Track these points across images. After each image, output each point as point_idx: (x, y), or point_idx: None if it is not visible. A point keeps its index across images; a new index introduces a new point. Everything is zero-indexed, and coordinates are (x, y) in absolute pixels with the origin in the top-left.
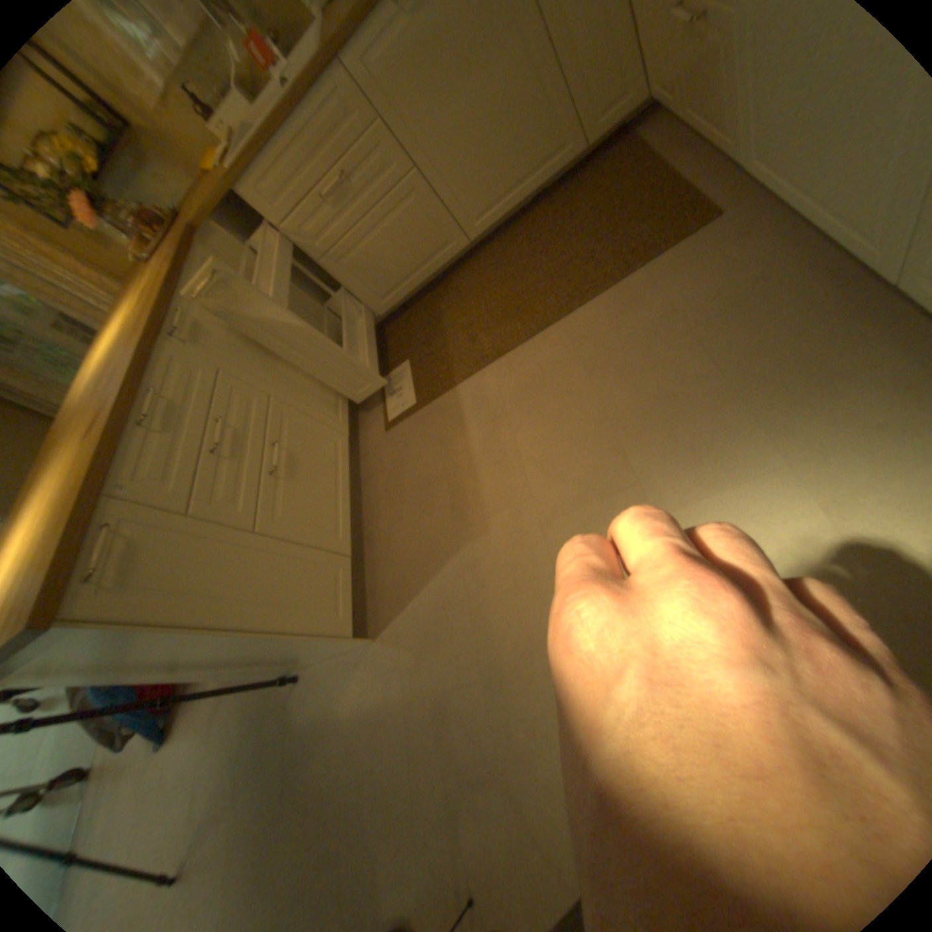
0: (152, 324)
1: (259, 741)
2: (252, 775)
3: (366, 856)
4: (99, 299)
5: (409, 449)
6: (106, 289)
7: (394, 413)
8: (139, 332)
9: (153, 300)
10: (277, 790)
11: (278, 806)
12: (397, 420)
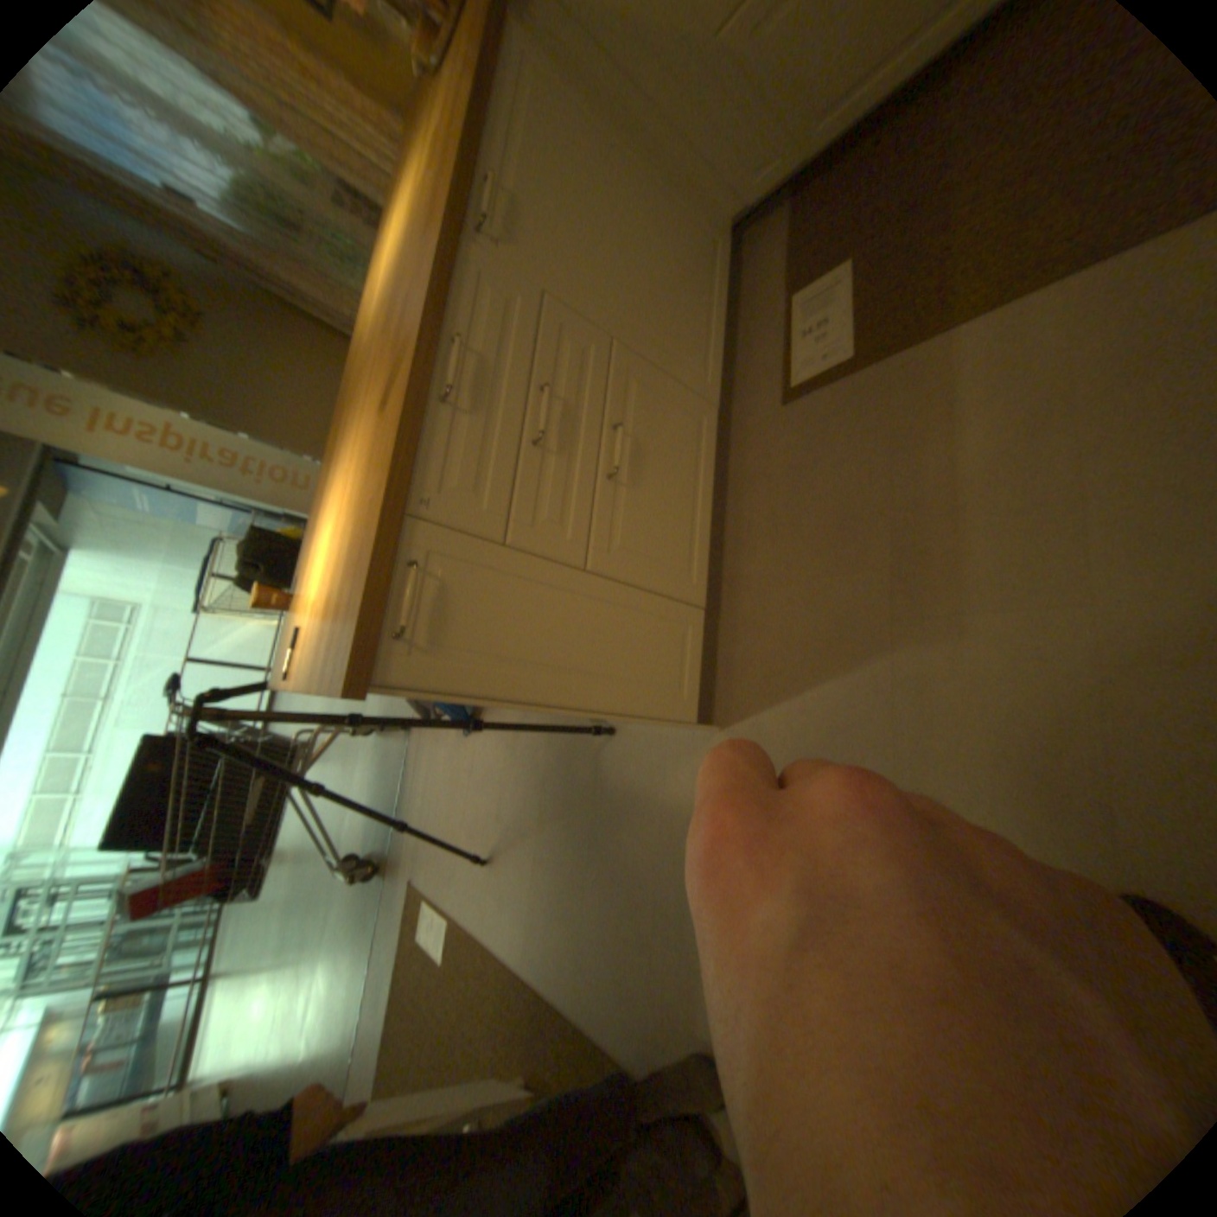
0: (453, 208)
1: (567, 777)
2: (560, 808)
3: (684, 964)
4: (380, 148)
5: (825, 445)
6: (387, 129)
7: (805, 369)
8: (436, 225)
9: (452, 157)
10: (586, 838)
11: (586, 855)
12: (808, 384)
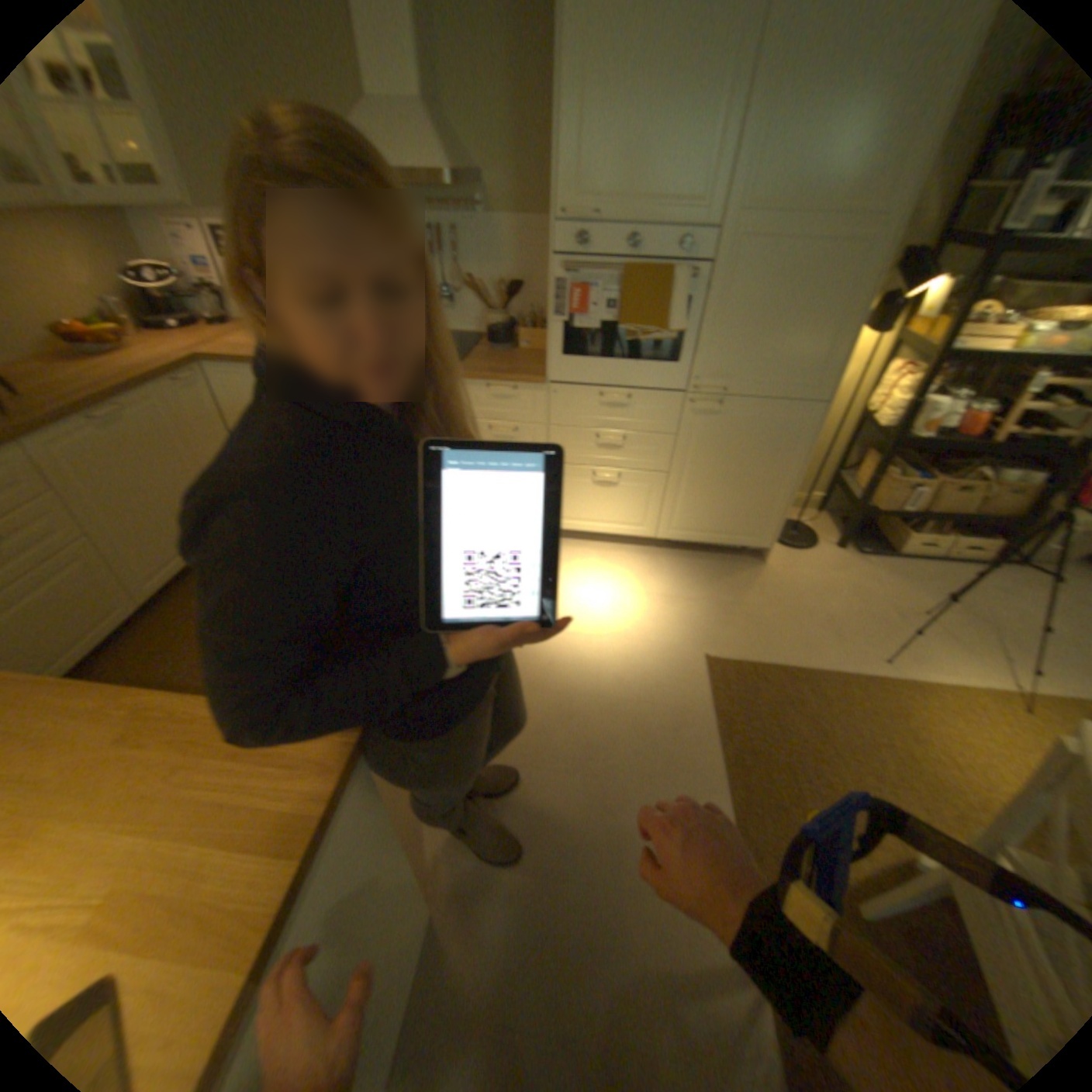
0: None
1: None
2: None
3: (642, 989)
4: None
5: None
6: None
7: None
8: None
9: None
10: None
11: None
12: None
